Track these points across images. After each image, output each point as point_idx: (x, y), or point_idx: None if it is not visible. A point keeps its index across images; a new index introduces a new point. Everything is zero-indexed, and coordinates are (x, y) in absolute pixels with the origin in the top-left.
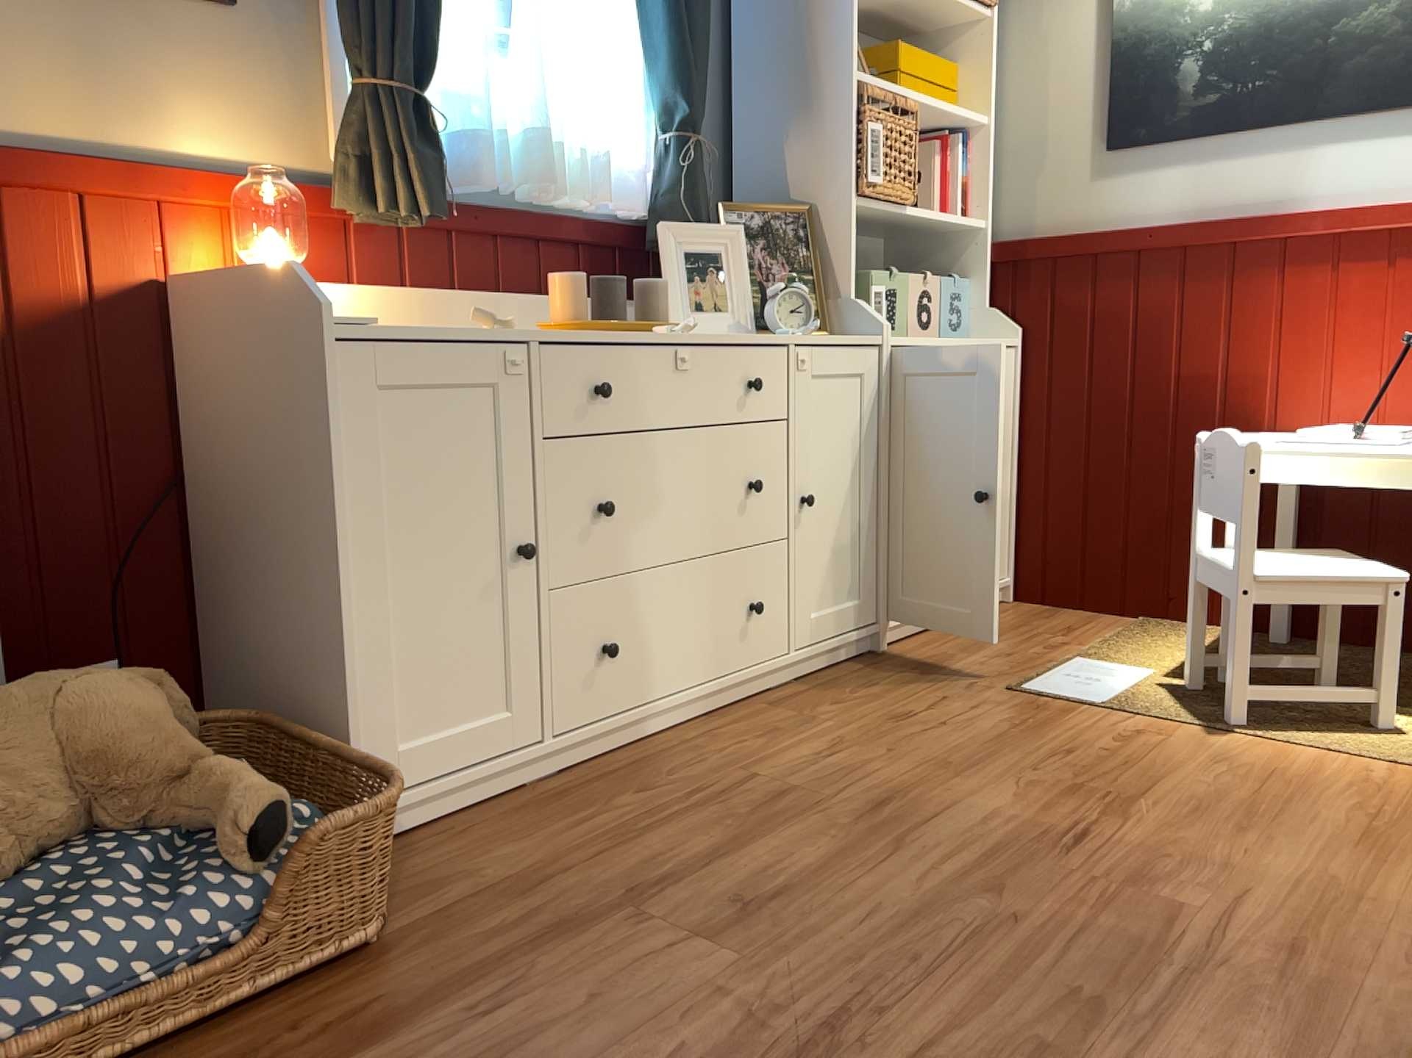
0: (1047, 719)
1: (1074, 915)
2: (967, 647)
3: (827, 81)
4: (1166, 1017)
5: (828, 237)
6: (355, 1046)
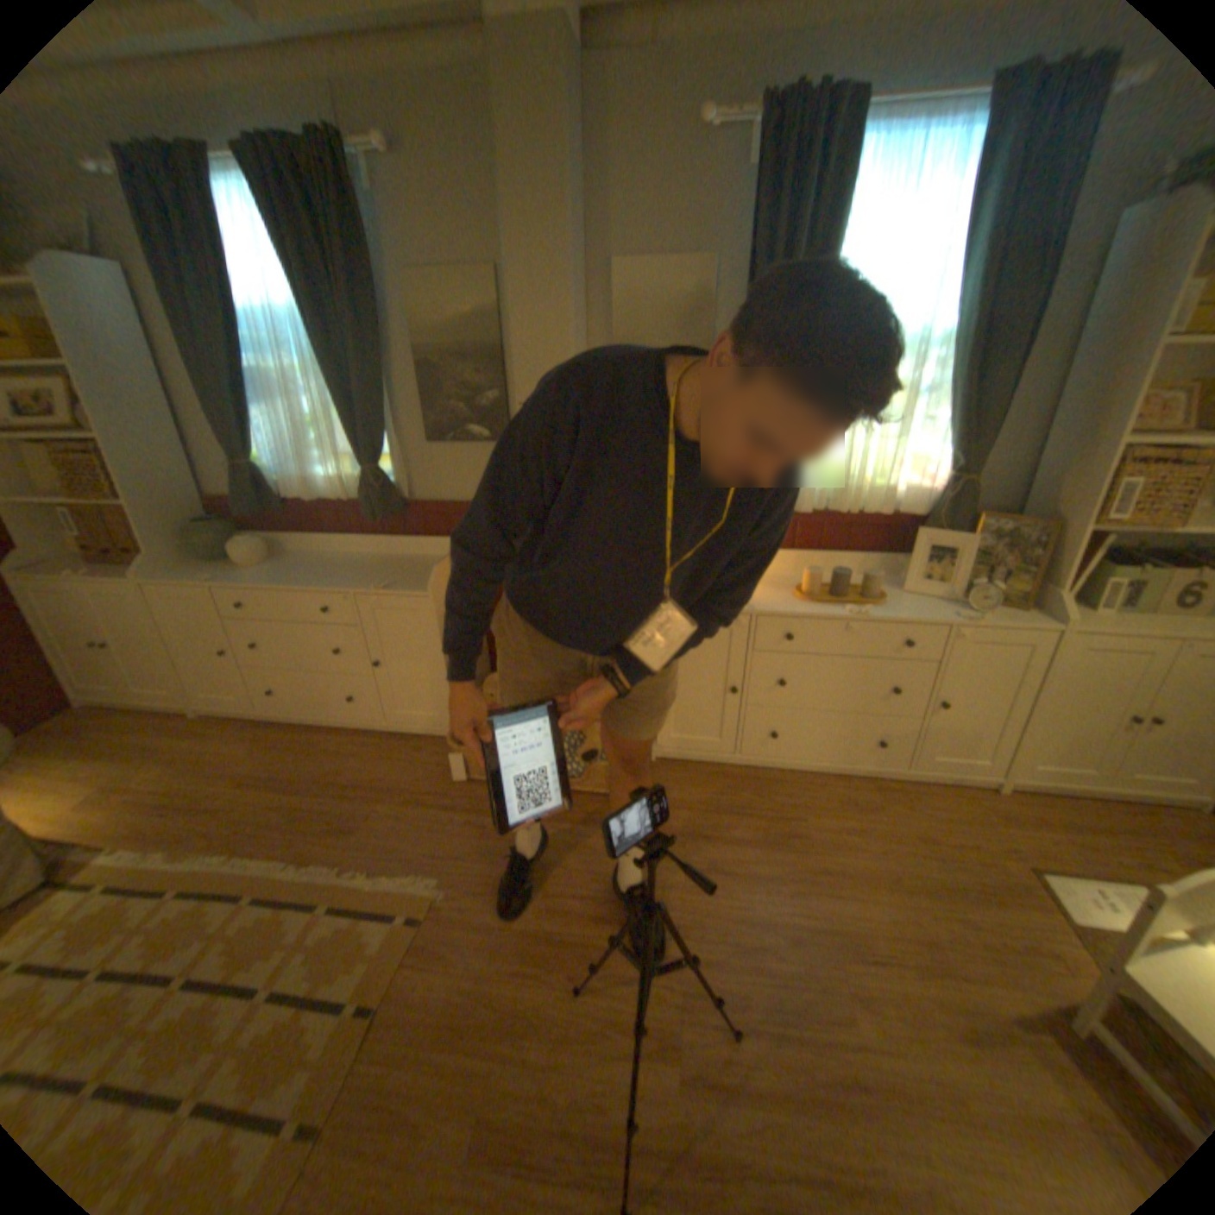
0: (1012, 908)
1: (806, 985)
2: (1072, 830)
3: (1105, 442)
4: (759, 1042)
5: (1066, 547)
6: (583, 824)
